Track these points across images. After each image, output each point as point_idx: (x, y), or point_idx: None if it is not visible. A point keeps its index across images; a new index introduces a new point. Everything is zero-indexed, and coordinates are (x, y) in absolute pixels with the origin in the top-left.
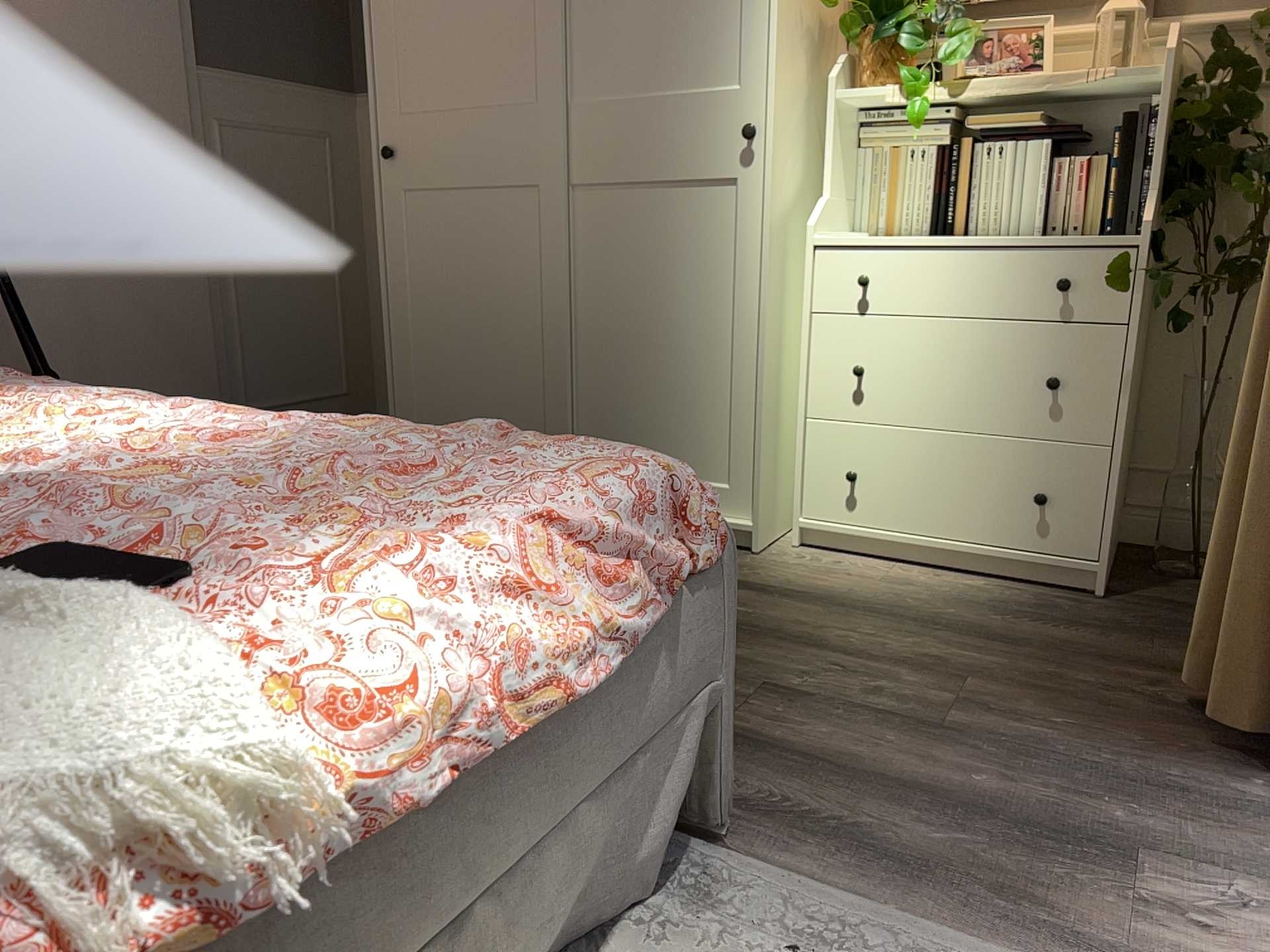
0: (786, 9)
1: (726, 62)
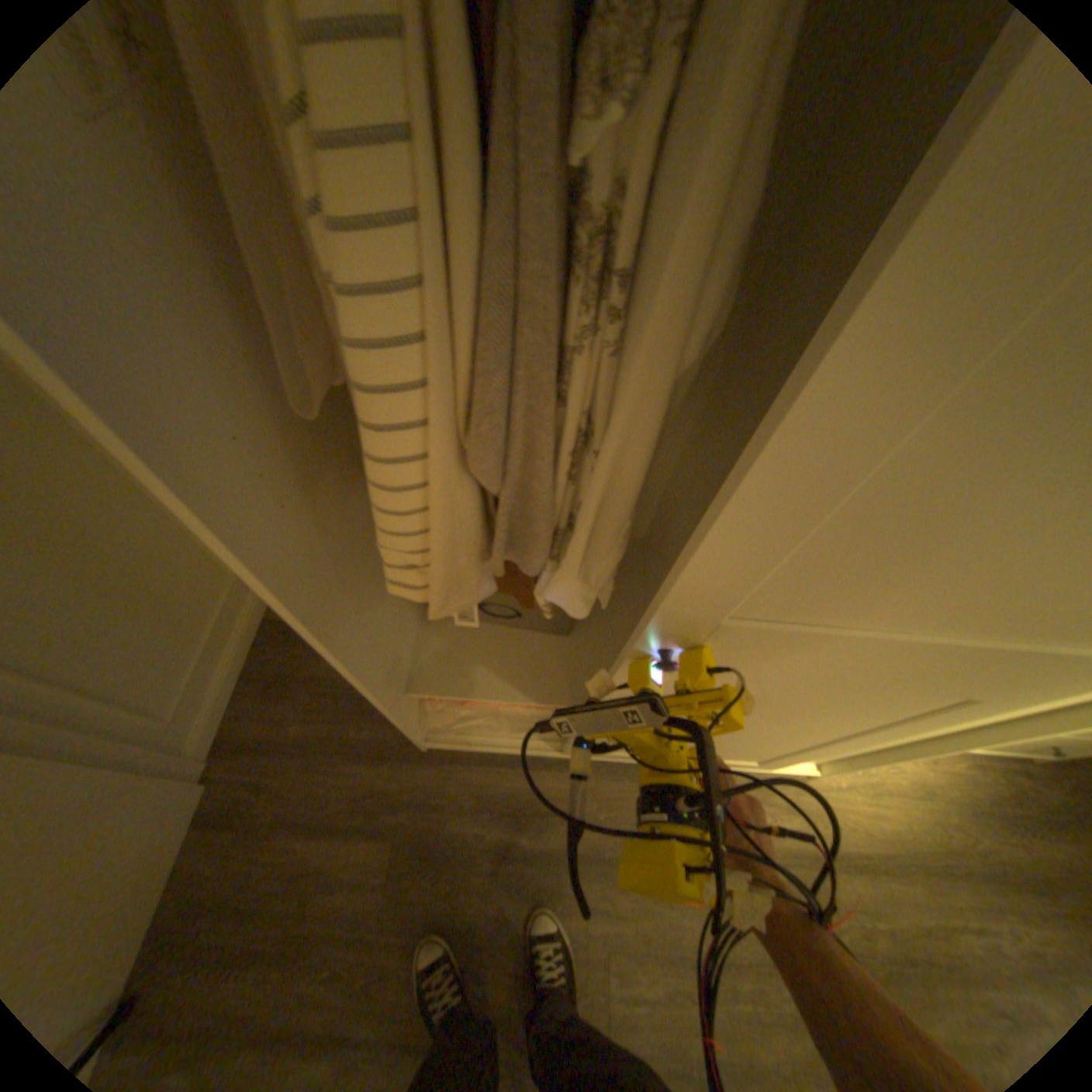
0: None
1: None
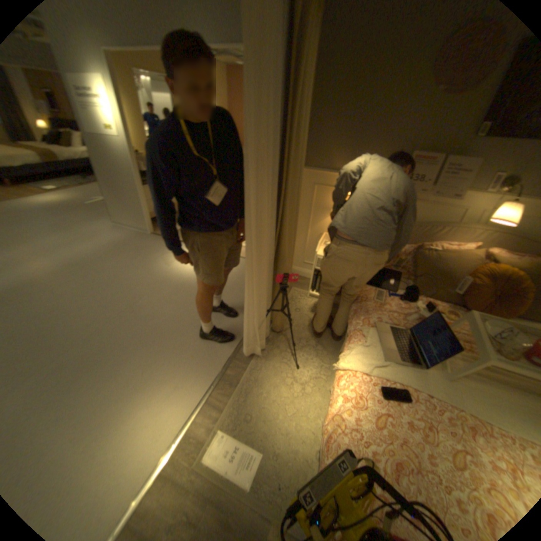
0: None
1: None
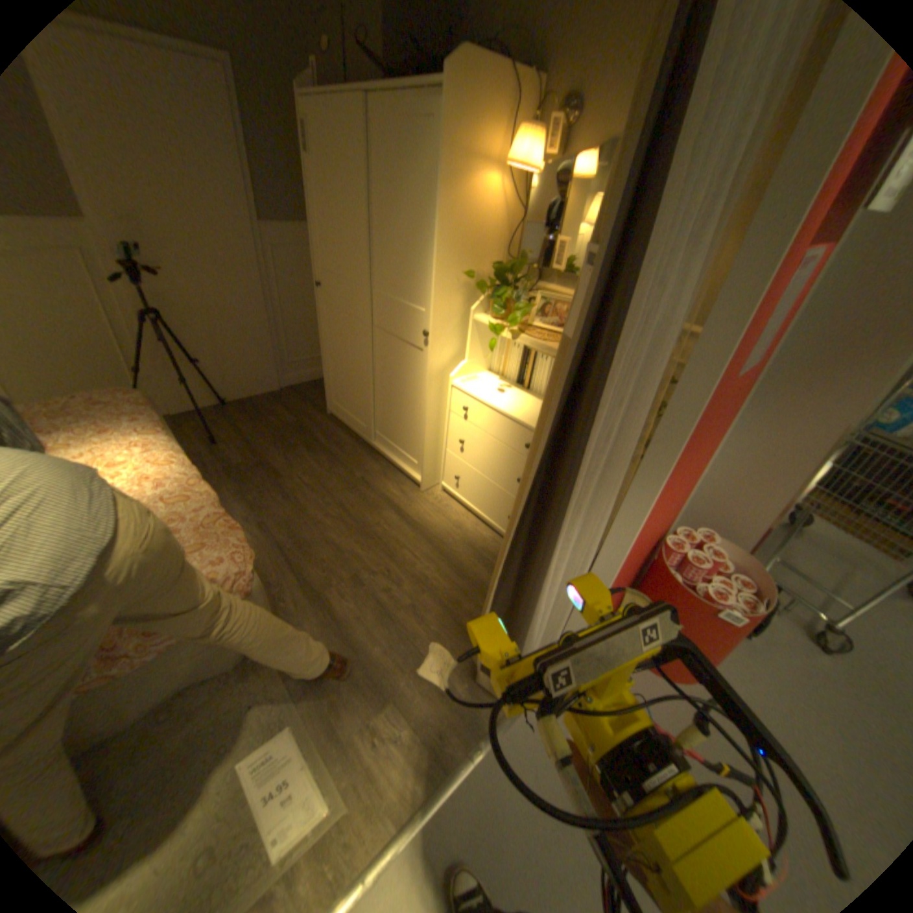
0: (445, 280)
1: (422, 296)
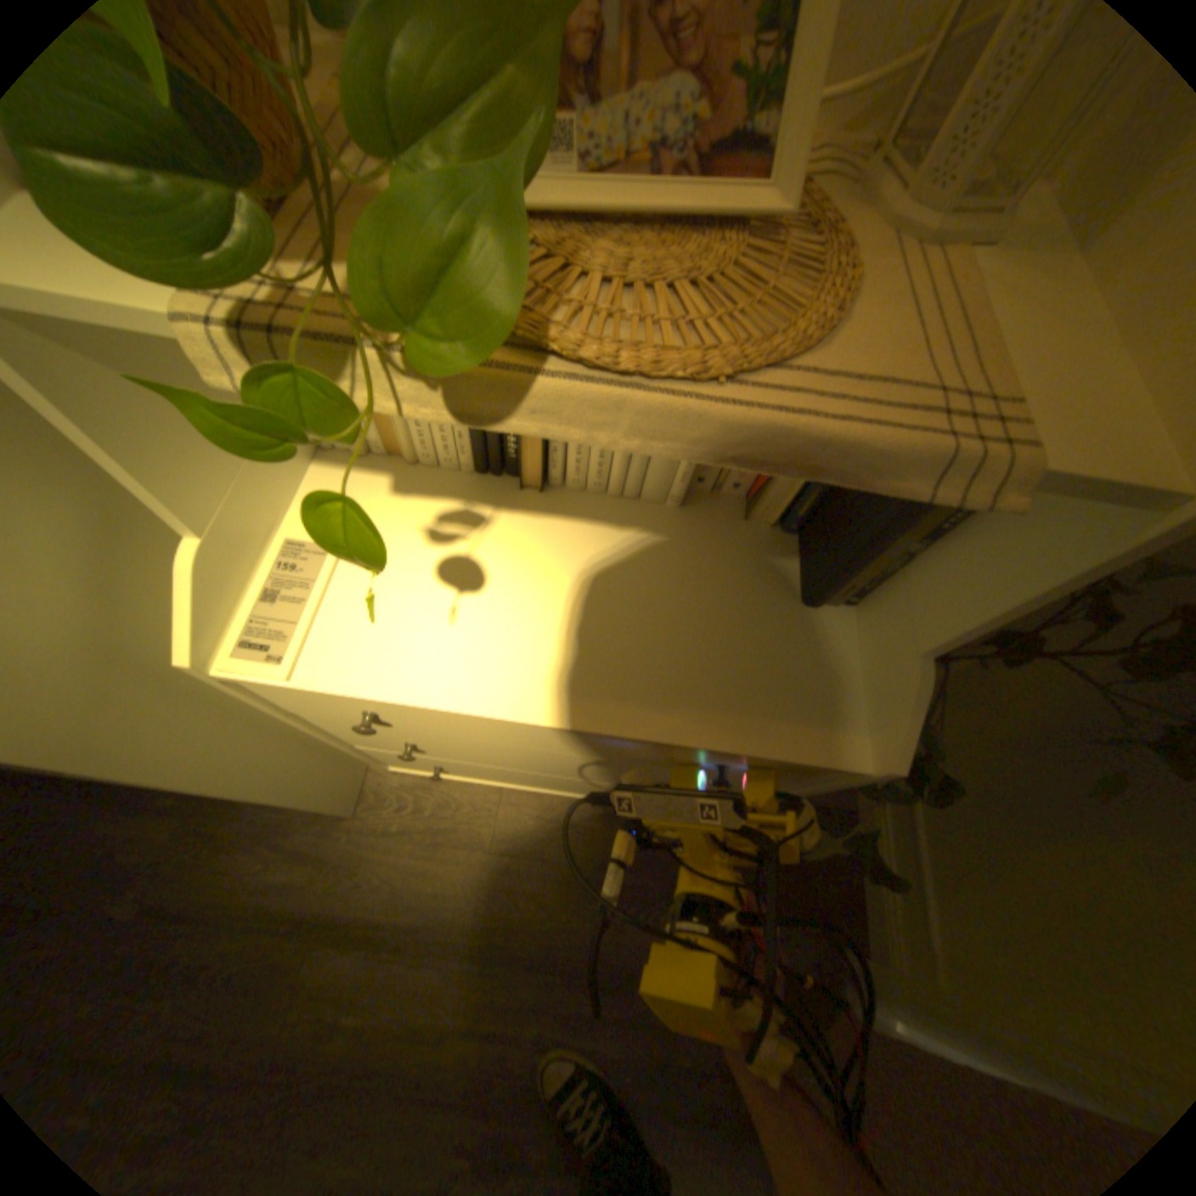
0: None
1: None
